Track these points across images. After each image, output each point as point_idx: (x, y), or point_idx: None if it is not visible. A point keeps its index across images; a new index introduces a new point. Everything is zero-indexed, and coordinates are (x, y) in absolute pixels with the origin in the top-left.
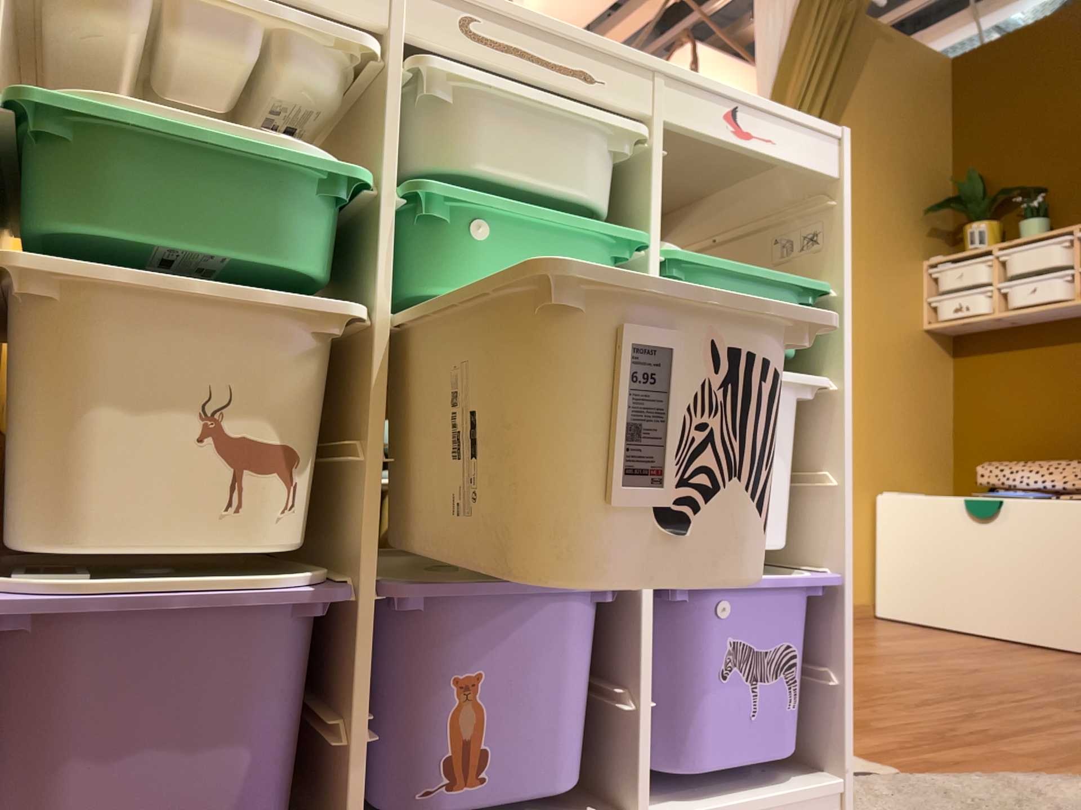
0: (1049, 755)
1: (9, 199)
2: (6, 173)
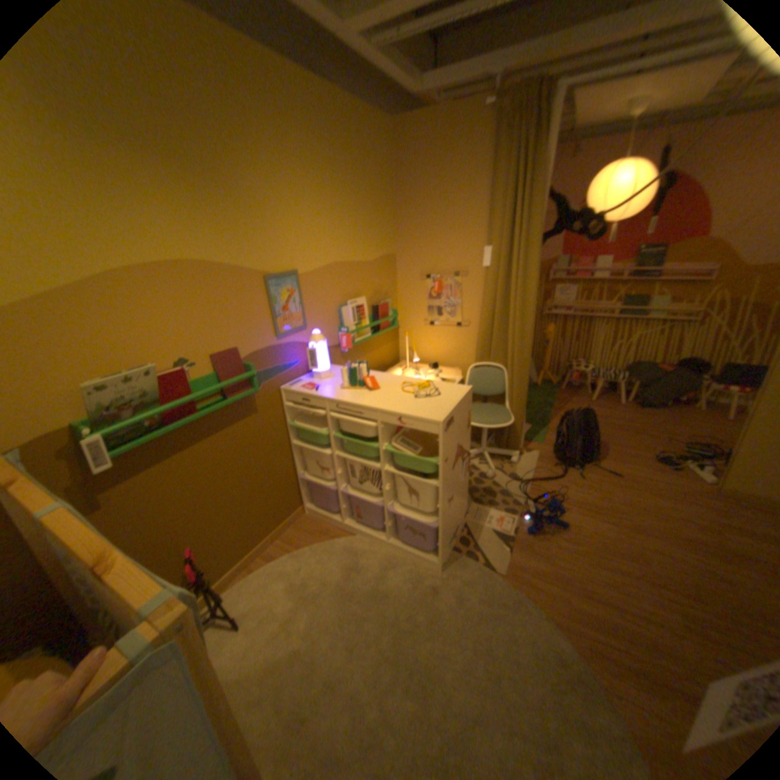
0: (578, 620)
1: (296, 429)
2: (292, 430)
